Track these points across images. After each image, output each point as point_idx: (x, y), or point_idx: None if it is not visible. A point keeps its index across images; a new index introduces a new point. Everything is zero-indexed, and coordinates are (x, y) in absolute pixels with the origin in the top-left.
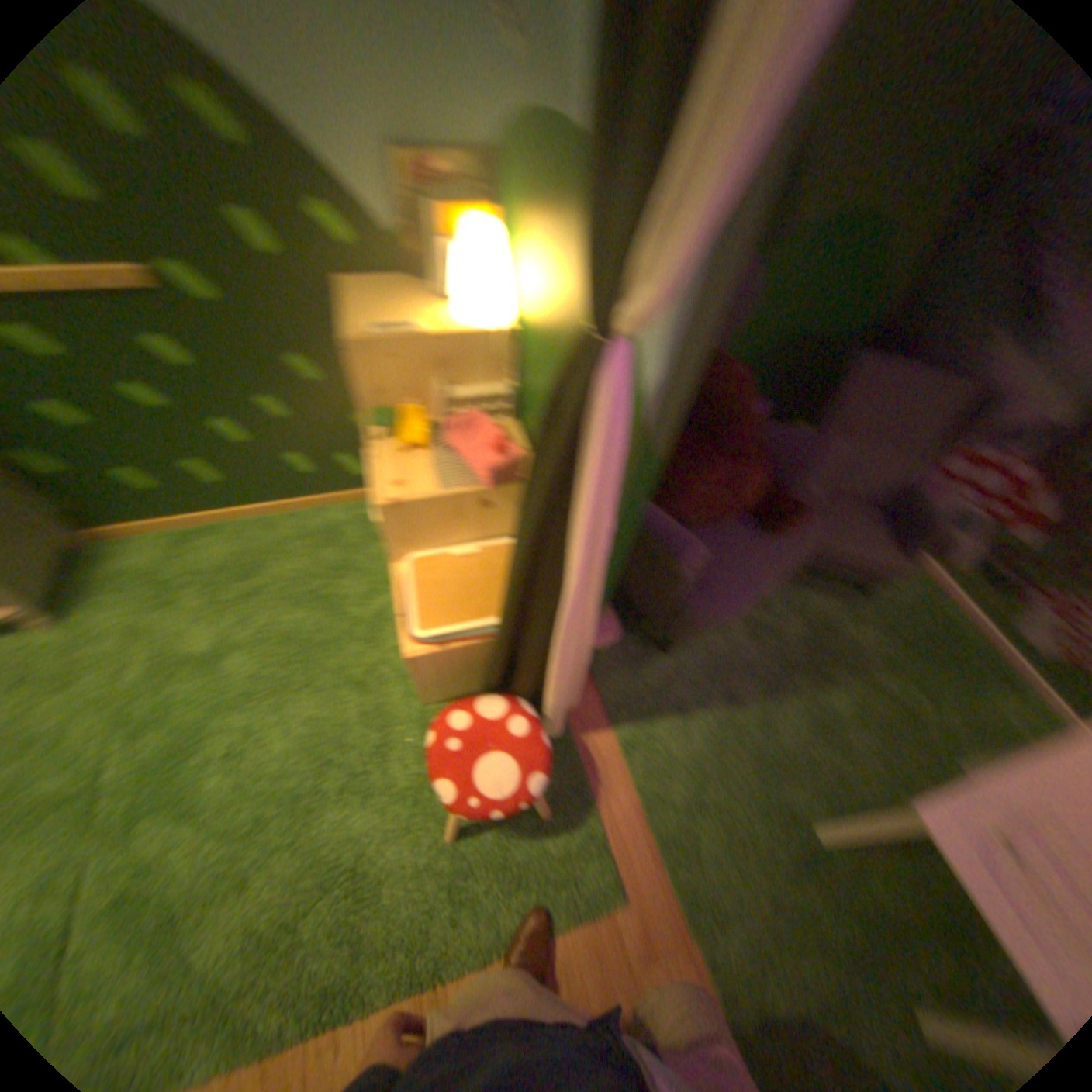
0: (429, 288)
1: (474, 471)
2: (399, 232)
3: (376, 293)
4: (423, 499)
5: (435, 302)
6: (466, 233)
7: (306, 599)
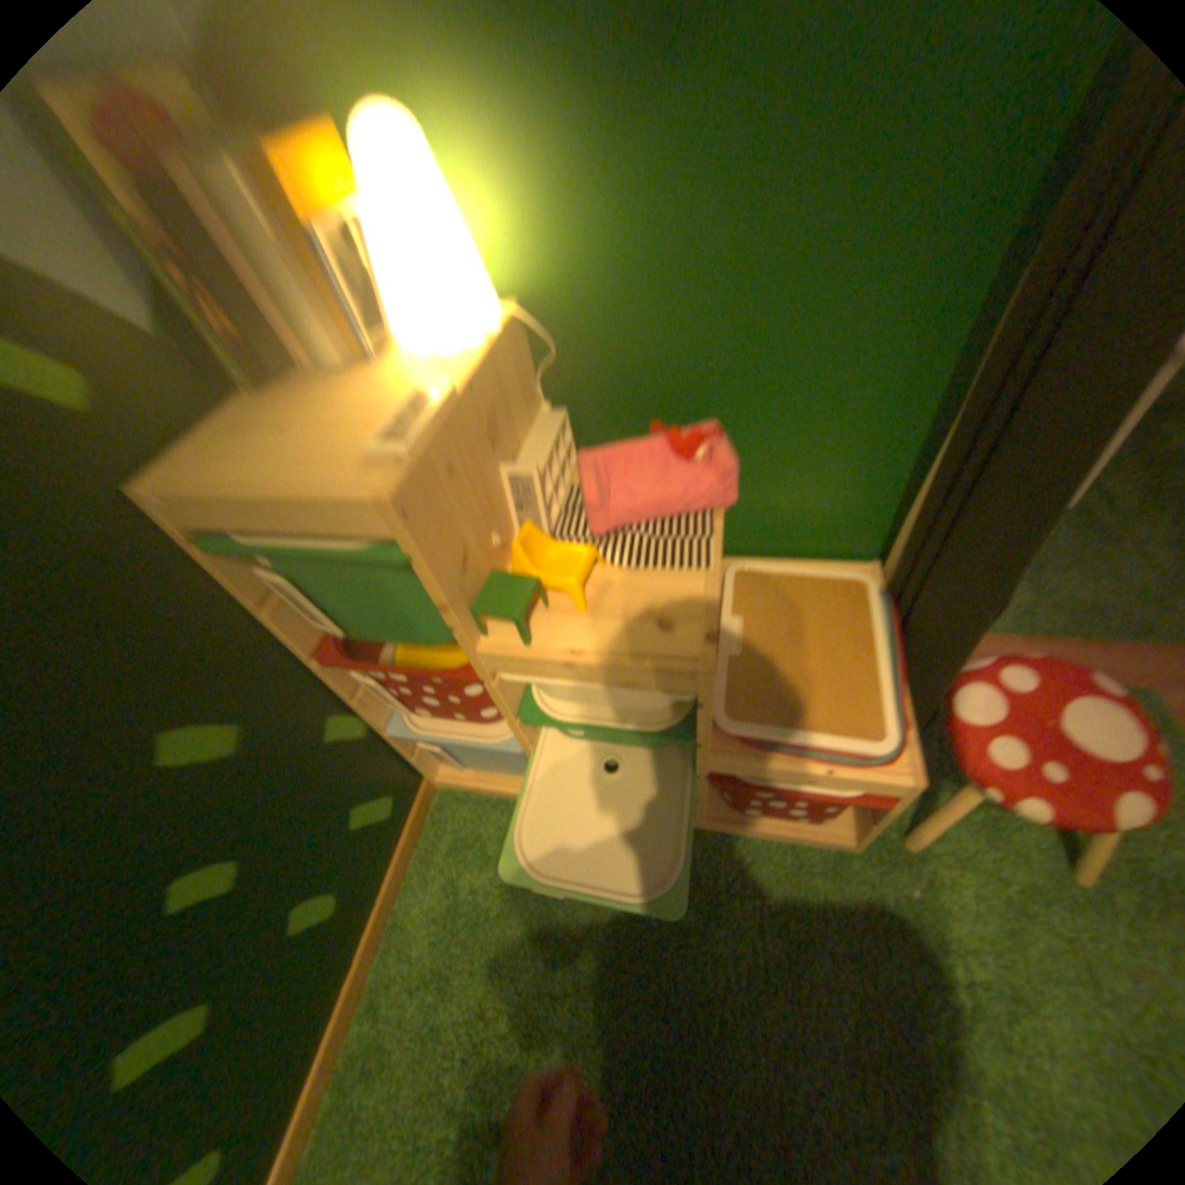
0: (328, 366)
1: (701, 498)
2: (181, 313)
3: (265, 435)
4: (717, 590)
5: (374, 367)
6: (384, 156)
7: (584, 1003)
